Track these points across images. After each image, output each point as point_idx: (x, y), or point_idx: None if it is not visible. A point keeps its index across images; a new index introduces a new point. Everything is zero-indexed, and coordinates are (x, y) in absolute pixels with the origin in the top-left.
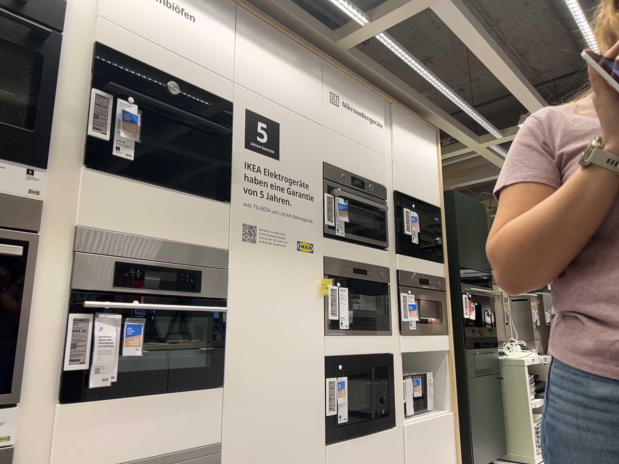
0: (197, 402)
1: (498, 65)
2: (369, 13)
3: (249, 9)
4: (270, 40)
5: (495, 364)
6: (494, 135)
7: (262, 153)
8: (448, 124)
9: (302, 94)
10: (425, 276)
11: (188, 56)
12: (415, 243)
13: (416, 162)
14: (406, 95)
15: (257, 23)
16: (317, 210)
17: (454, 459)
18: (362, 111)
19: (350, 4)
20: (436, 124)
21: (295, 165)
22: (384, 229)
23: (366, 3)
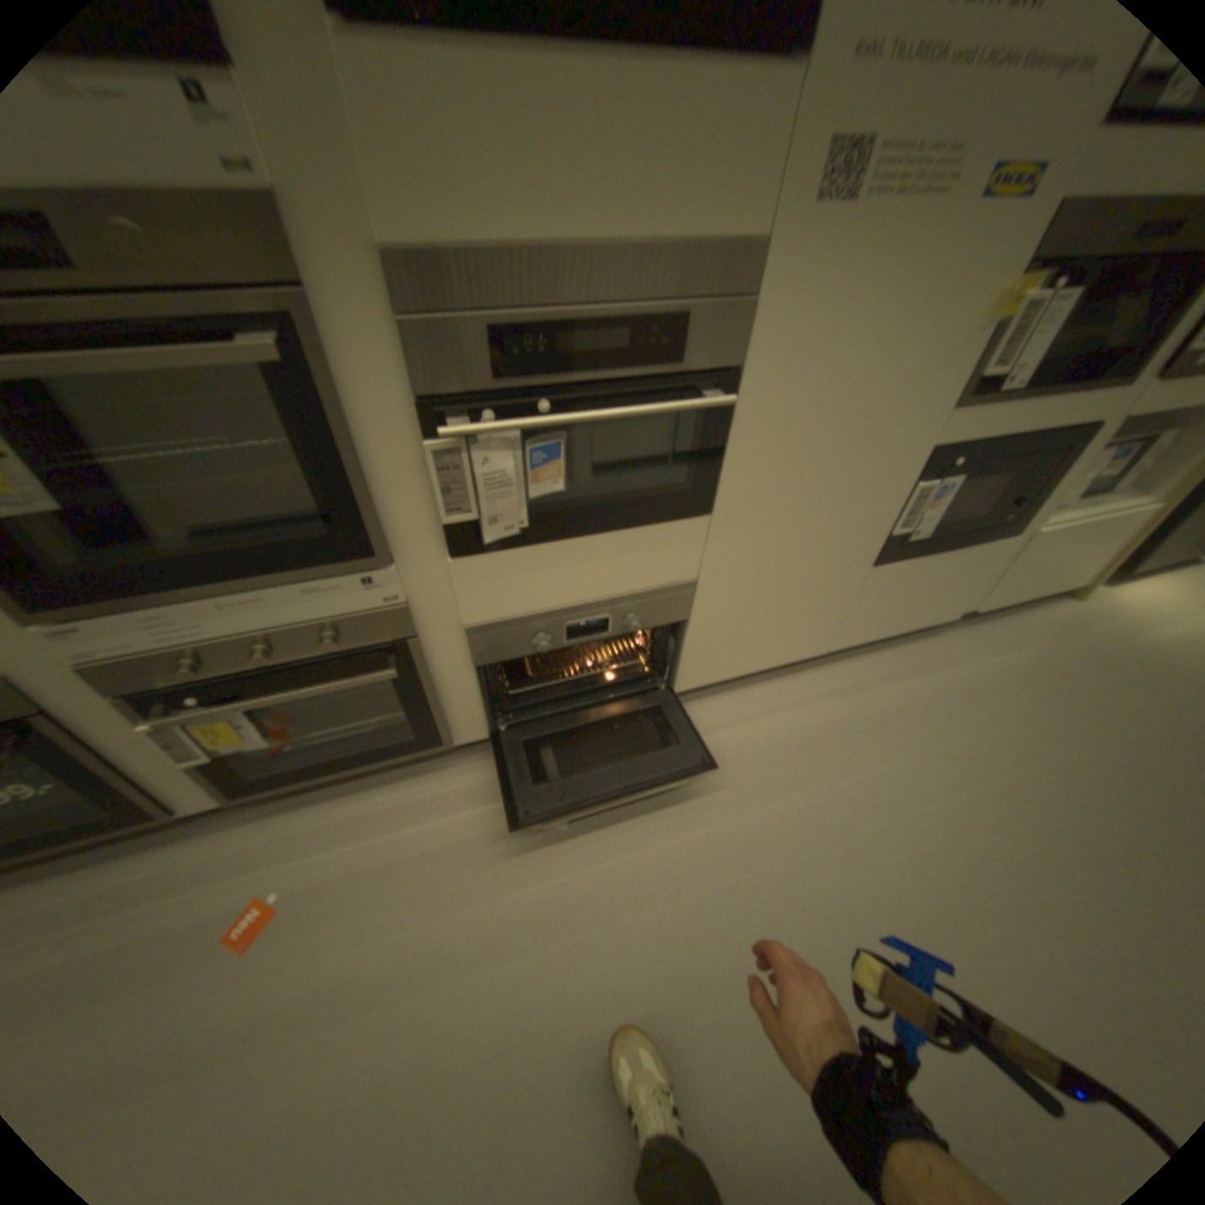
0: (663, 538)
1: None
2: None
3: None
4: None
5: None
6: None
7: None
8: None
9: None
10: None
11: None
12: None
13: None
14: None
15: None
16: None
17: (1105, 565)
18: None
19: None
20: None
21: None
22: None
23: None
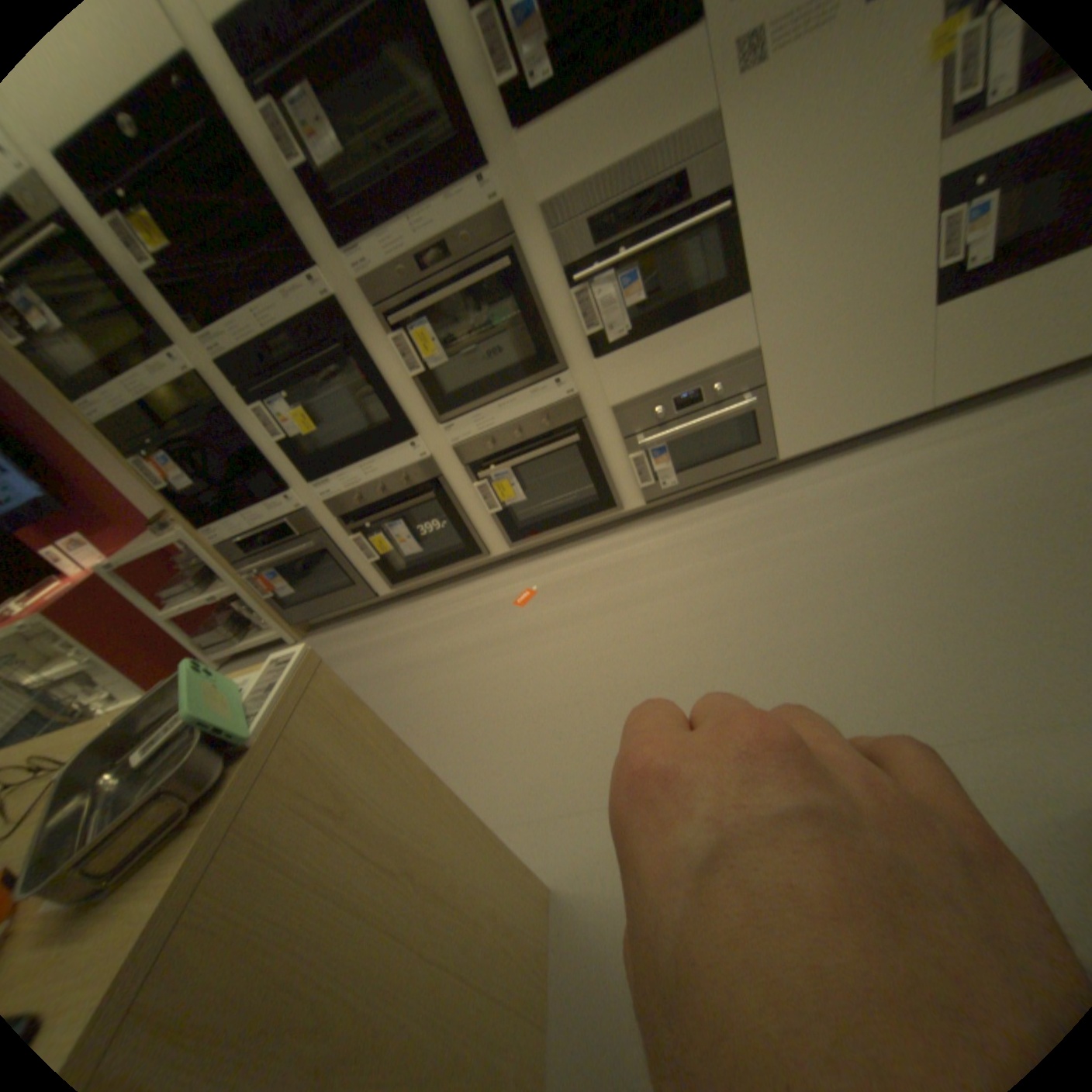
0: (722, 317)
1: None
2: None
3: None
4: None
5: None
6: None
7: None
8: None
9: None
10: None
11: None
12: None
13: None
14: None
15: None
16: None
17: None
18: None
19: None
20: None
21: None
22: None
23: None
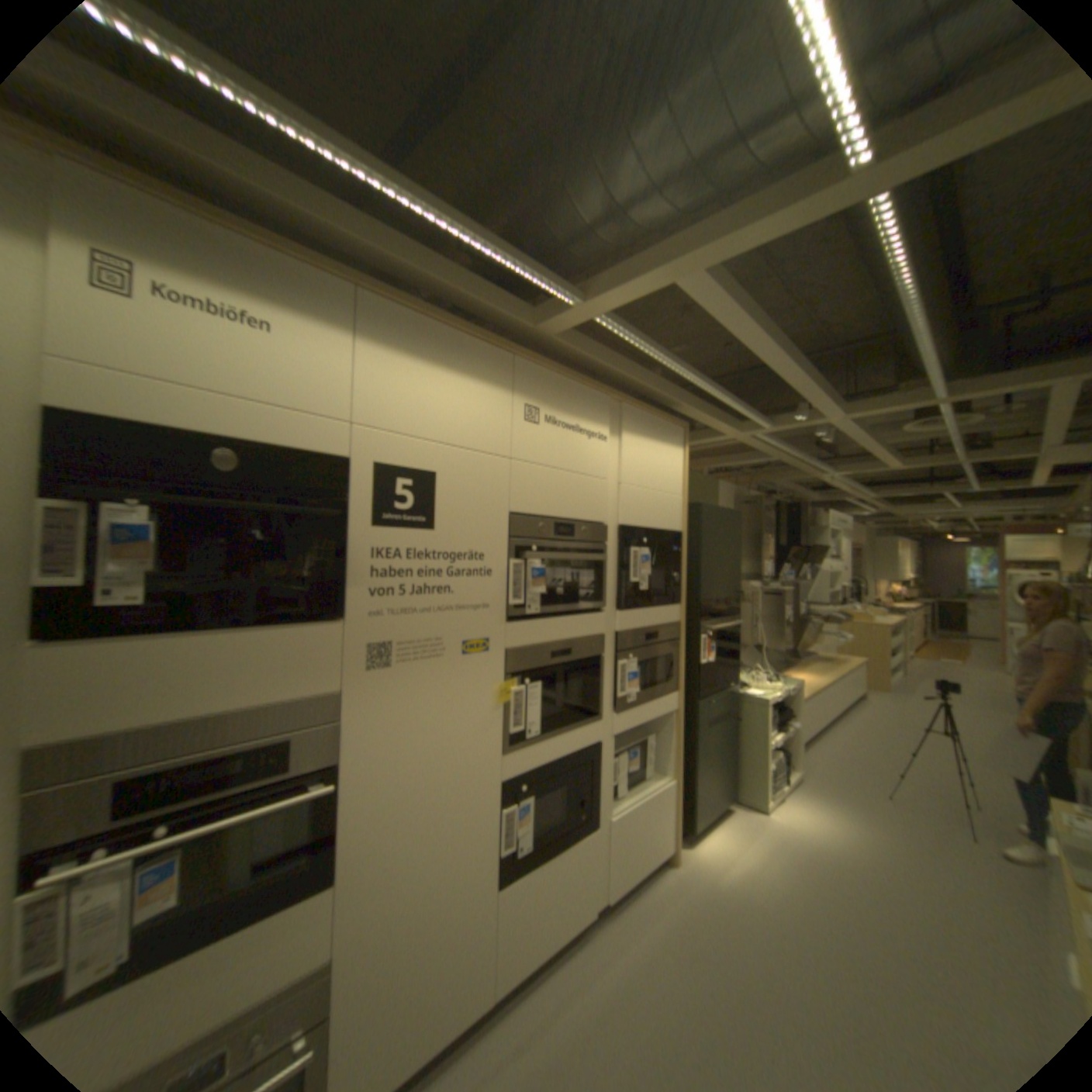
0: (290, 924)
1: (779, 354)
2: (586, 284)
3: (381, 291)
4: (423, 340)
5: (736, 704)
6: (765, 425)
7: (406, 527)
8: (705, 414)
9: (478, 418)
10: (654, 628)
11: (259, 396)
12: (643, 591)
13: (655, 478)
14: (647, 385)
15: (397, 314)
16: (497, 589)
17: (674, 835)
18: (577, 423)
19: (550, 275)
20: (689, 413)
21: (463, 531)
22: (601, 585)
23: (587, 260)
